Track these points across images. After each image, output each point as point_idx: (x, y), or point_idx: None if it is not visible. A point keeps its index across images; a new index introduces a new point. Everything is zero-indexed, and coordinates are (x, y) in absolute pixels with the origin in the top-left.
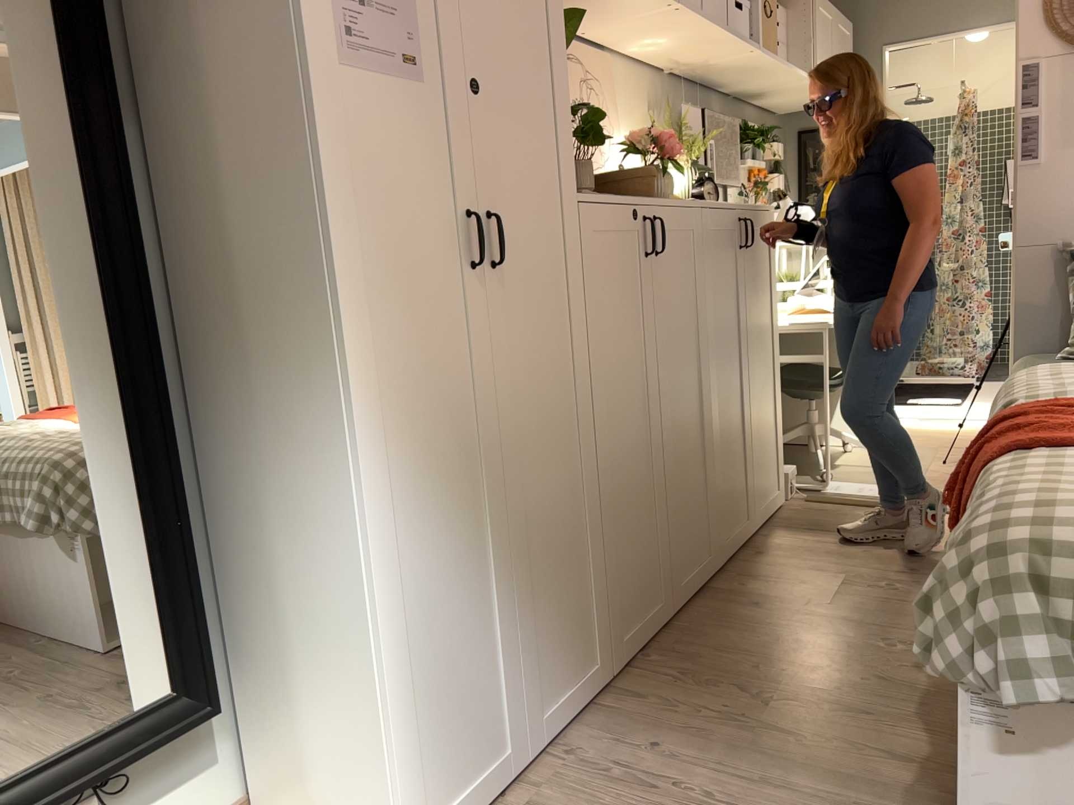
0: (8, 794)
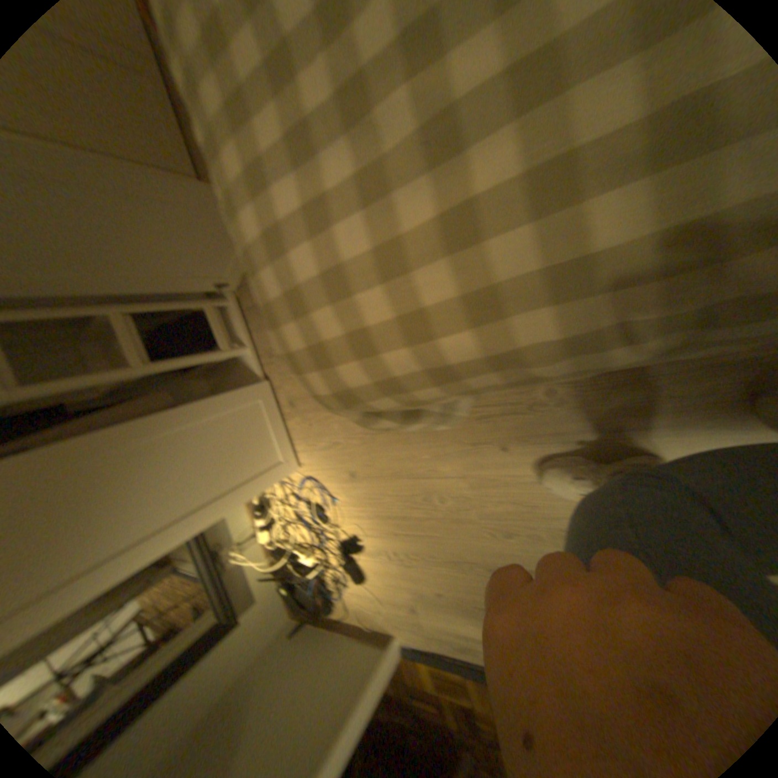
0: (215, 591)
